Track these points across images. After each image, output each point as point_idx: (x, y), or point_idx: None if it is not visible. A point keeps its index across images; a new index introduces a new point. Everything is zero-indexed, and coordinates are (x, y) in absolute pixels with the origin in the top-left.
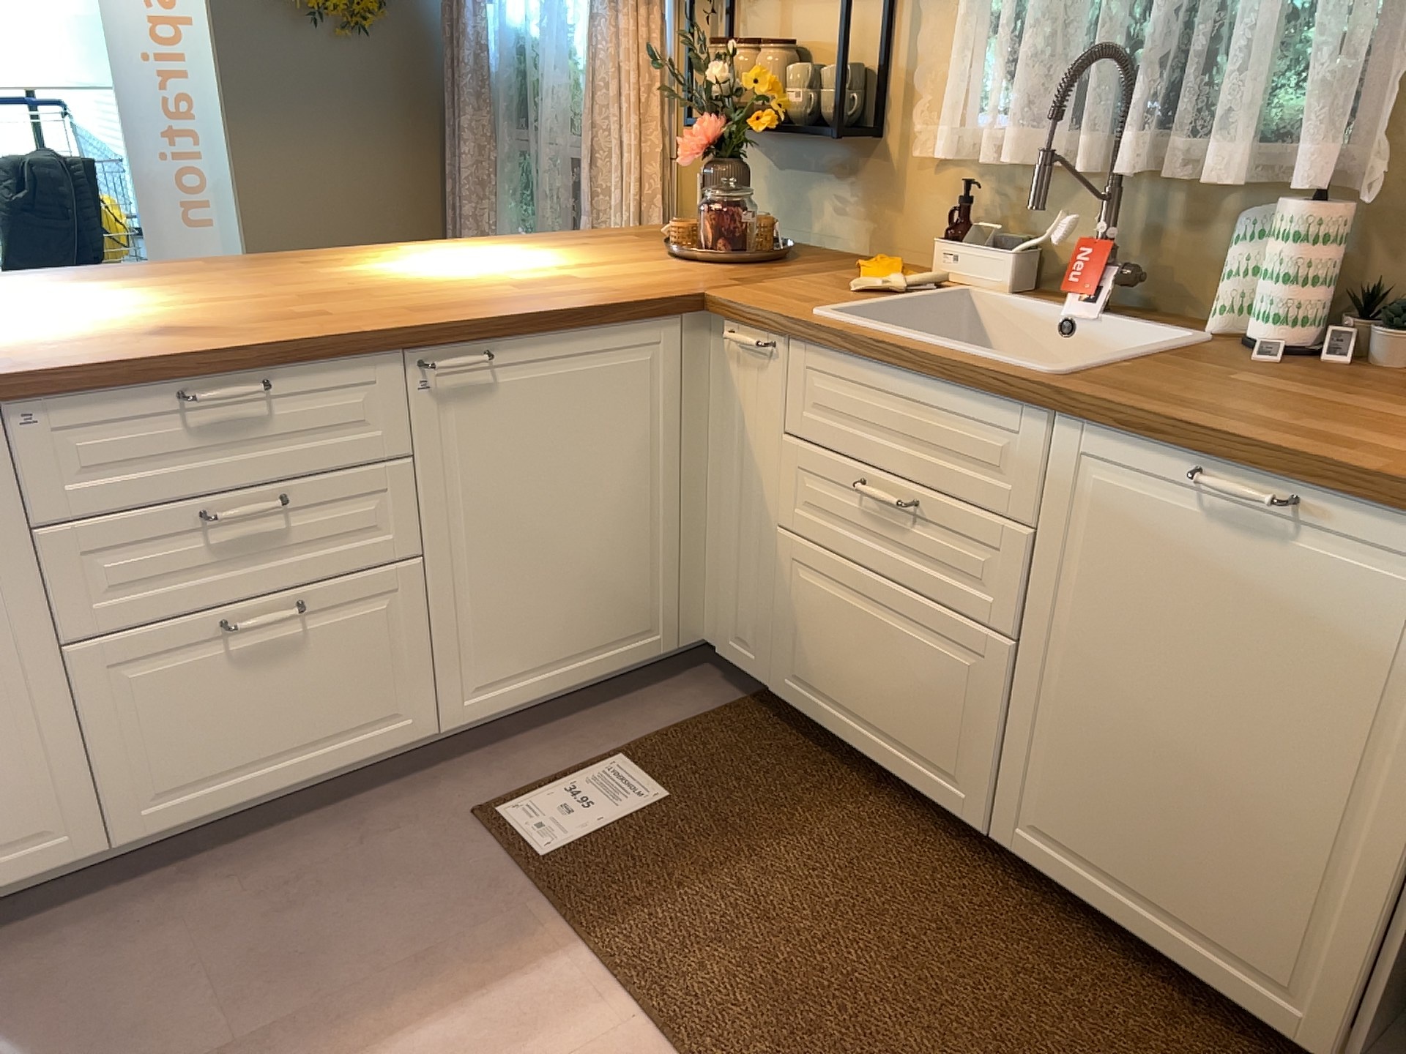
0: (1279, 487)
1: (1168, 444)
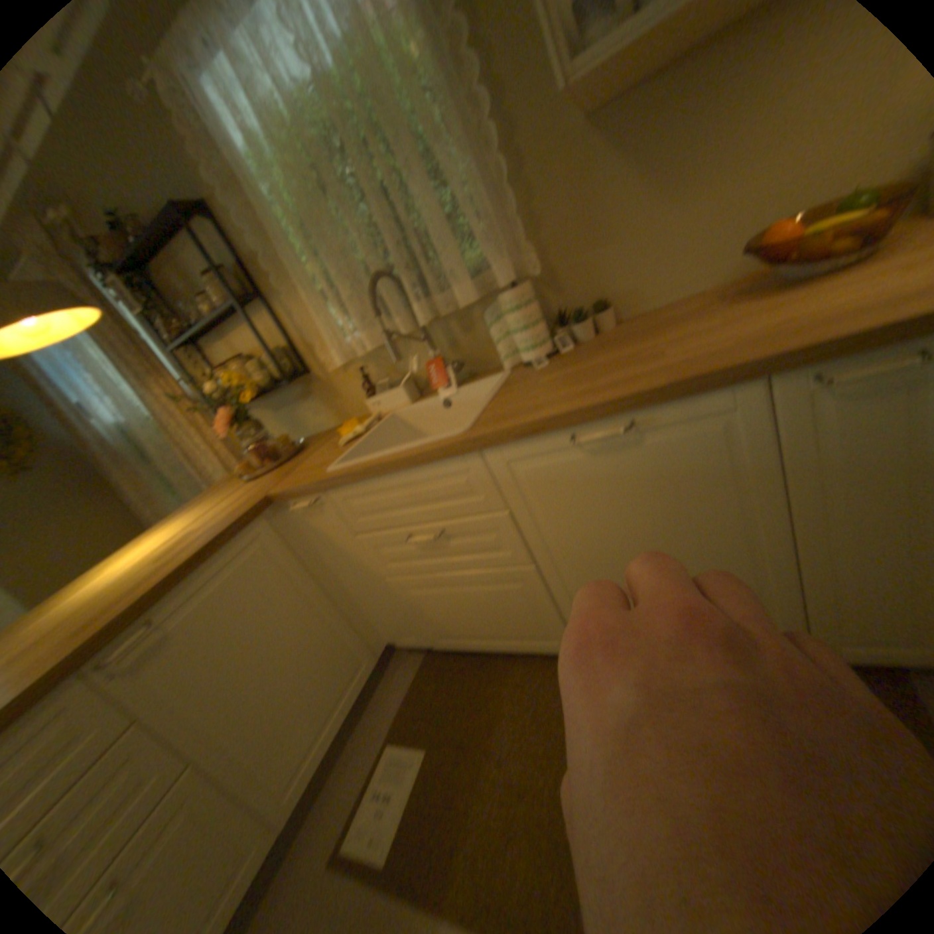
0: (618, 423)
1: (547, 435)
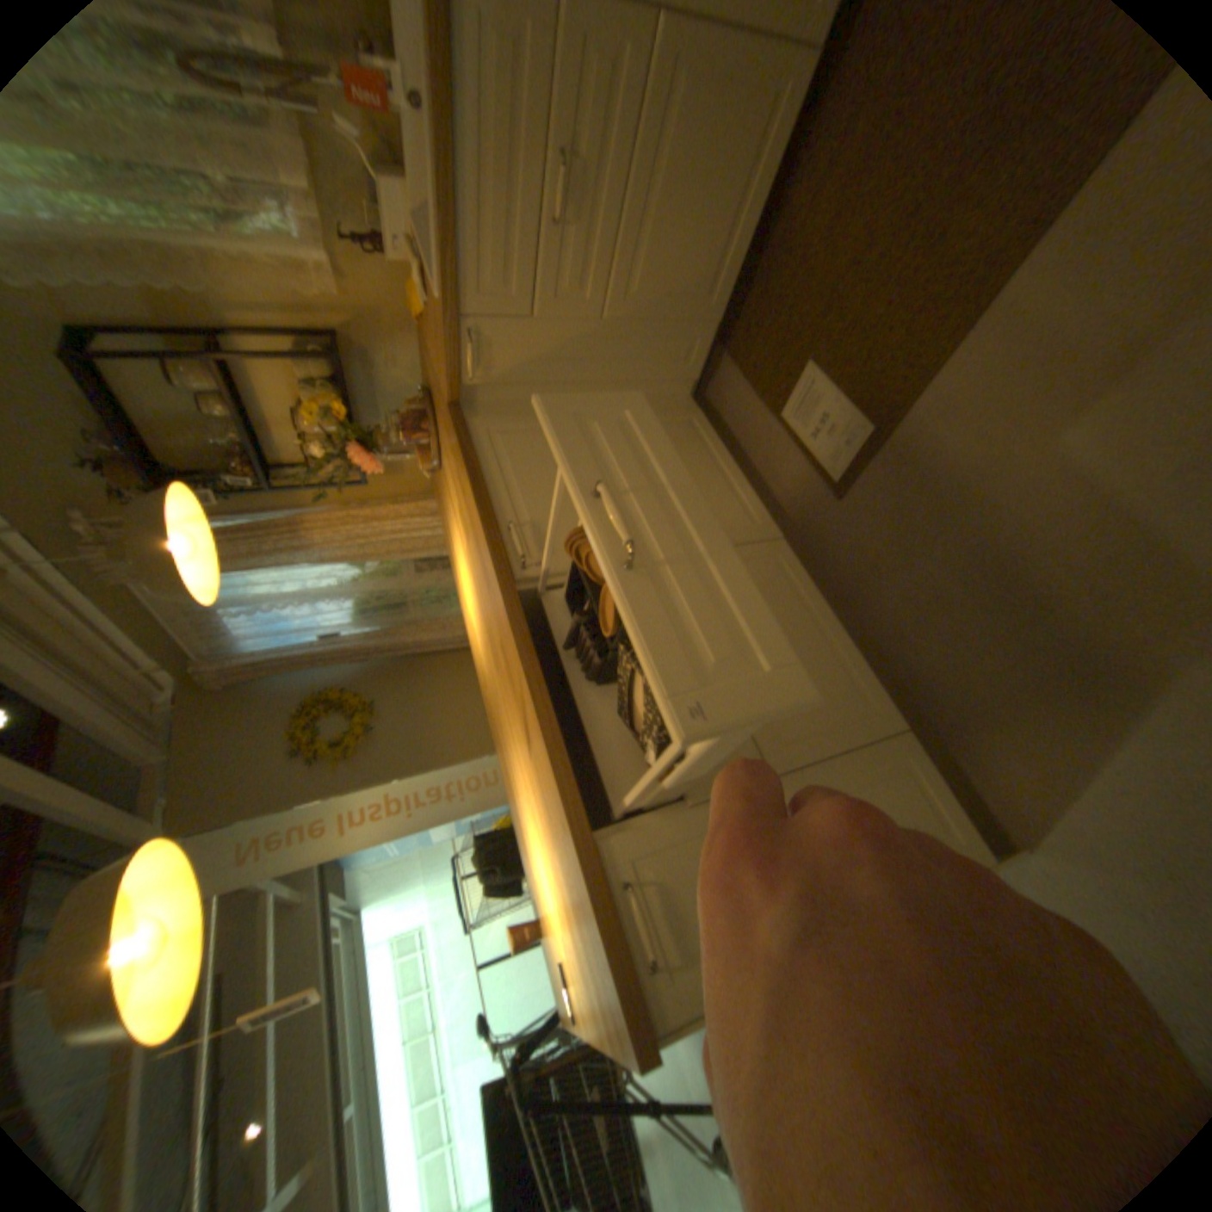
0: None
1: None
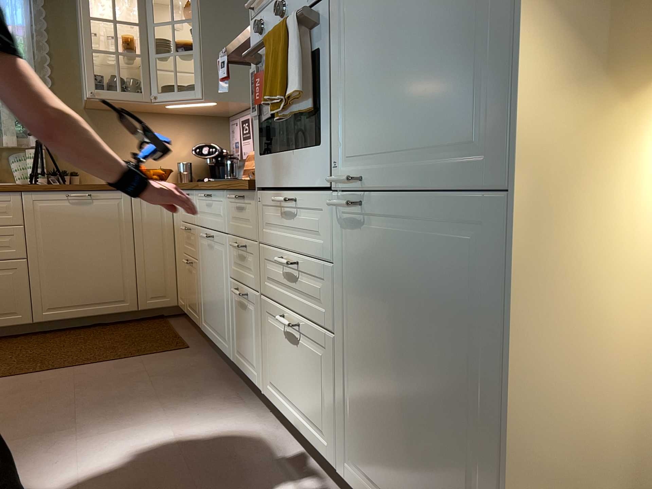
0: (86, 193)
1: (58, 190)
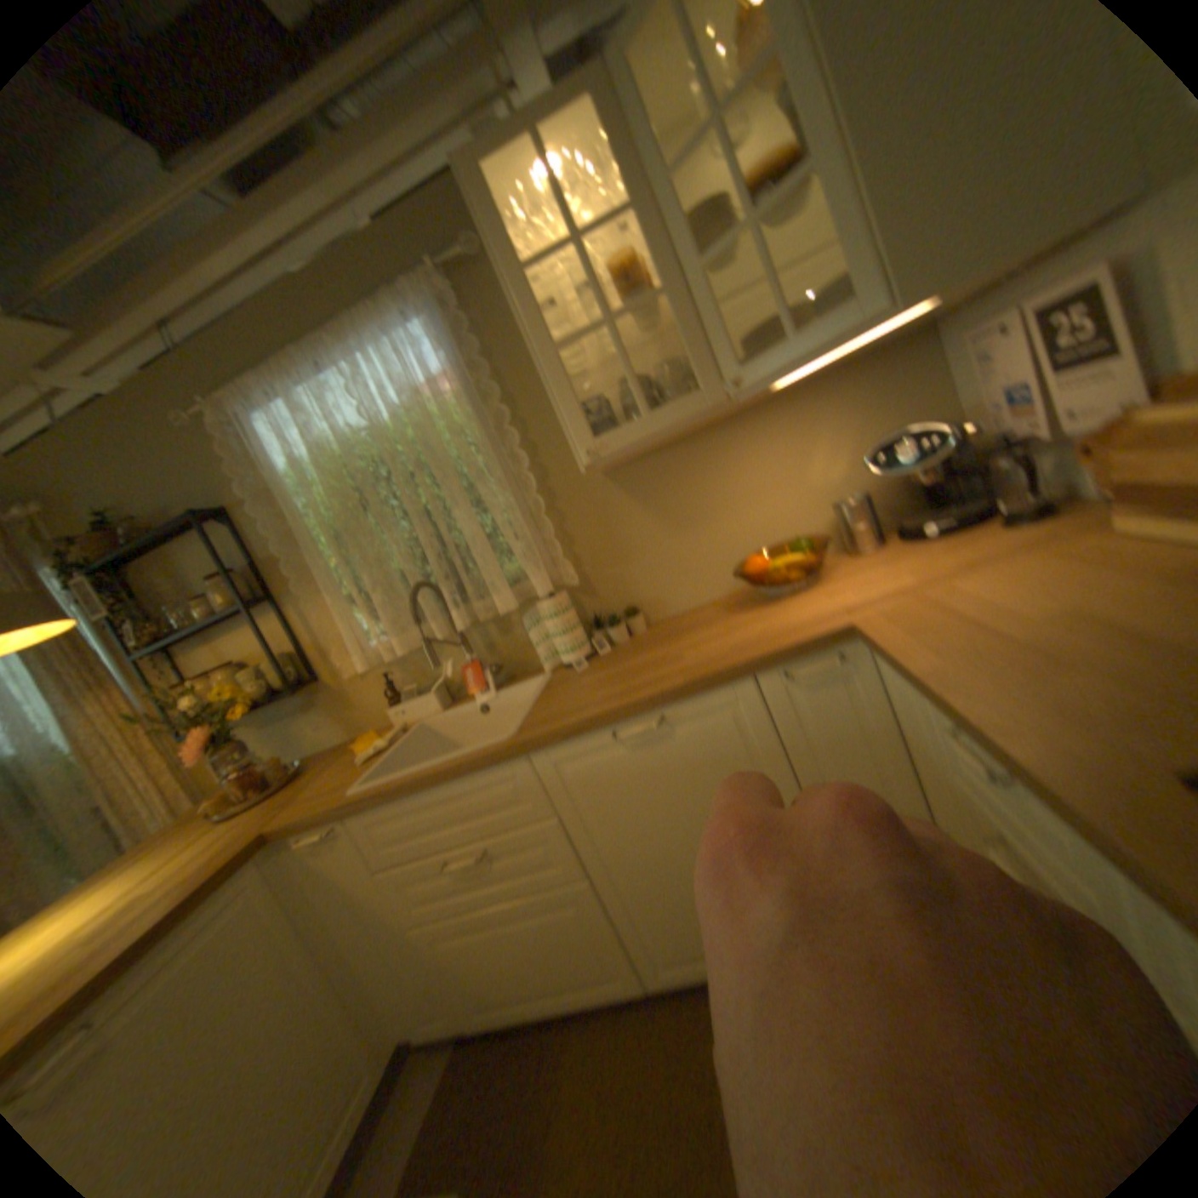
0: (651, 715)
1: (592, 729)
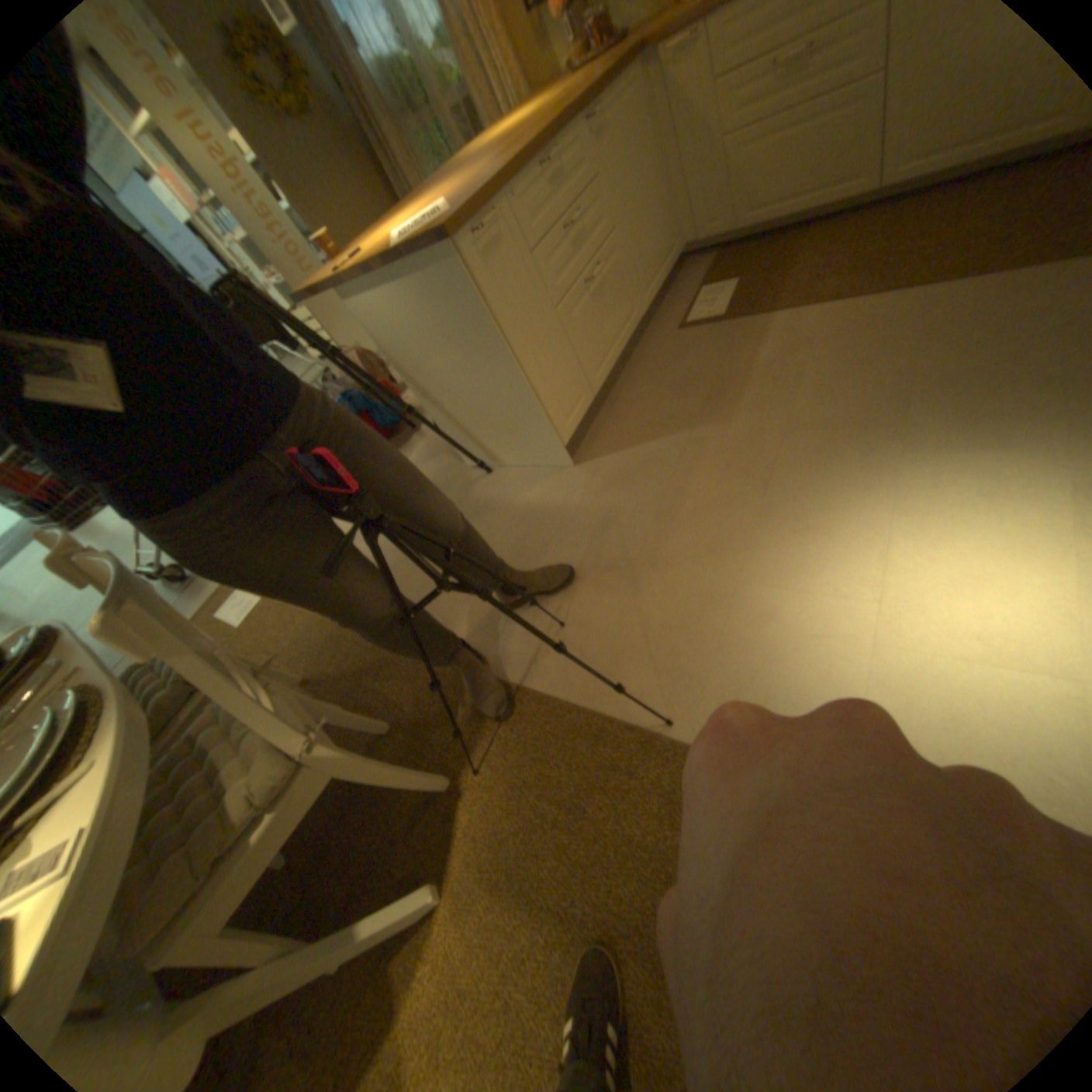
0: None
1: None
